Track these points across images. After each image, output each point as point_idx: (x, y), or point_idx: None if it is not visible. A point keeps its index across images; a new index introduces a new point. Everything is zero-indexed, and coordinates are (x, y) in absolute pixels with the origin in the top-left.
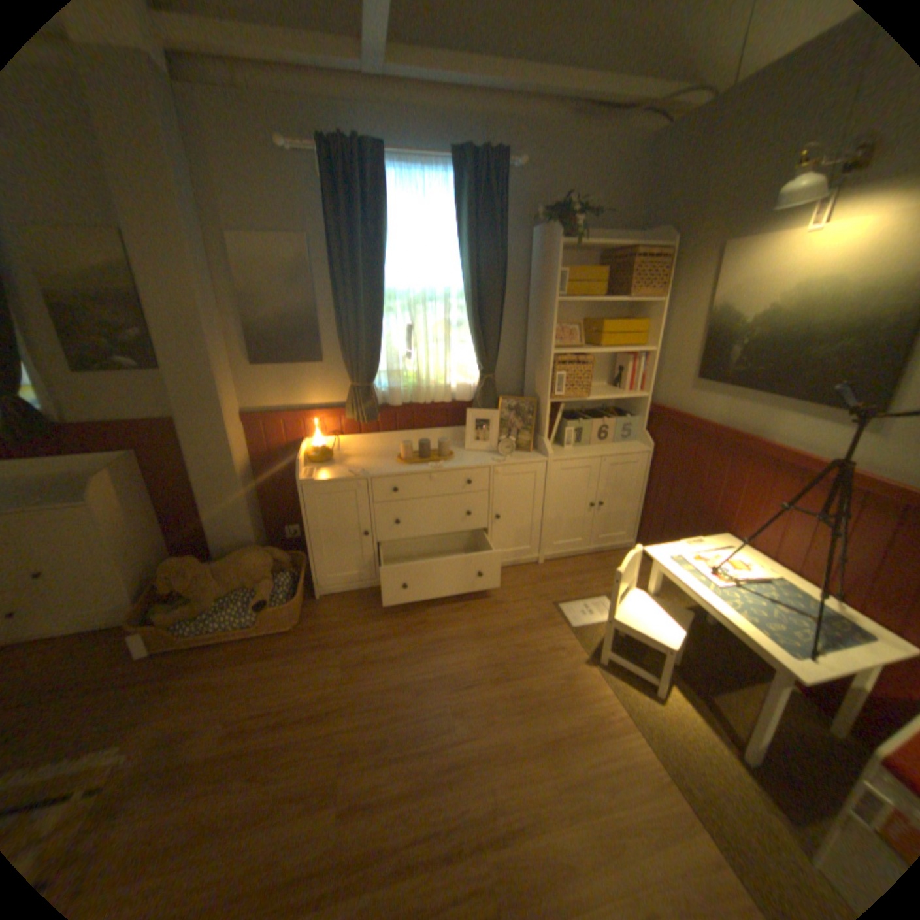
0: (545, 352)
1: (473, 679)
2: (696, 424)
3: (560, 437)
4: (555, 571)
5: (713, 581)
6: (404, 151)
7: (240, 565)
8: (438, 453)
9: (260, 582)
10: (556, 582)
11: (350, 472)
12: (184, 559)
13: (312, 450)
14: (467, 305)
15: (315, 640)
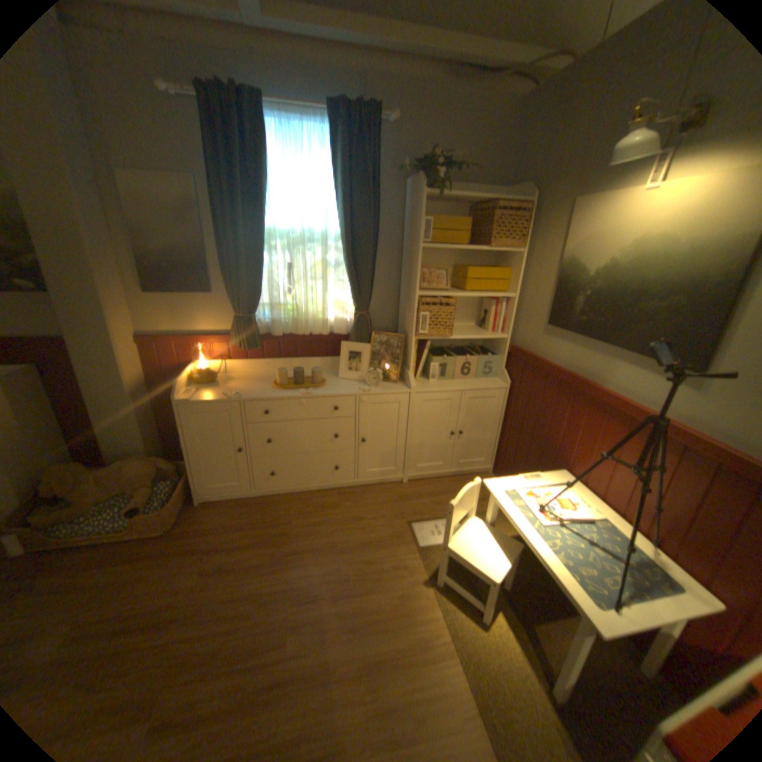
0: (412, 293)
1: (316, 594)
2: (544, 366)
3: (427, 371)
4: (416, 490)
5: (540, 519)
6: (284, 101)
7: (122, 473)
8: (312, 380)
9: (140, 490)
10: (415, 501)
11: (225, 394)
12: (70, 465)
13: (196, 372)
14: (342, 247)
15: (183, 545)
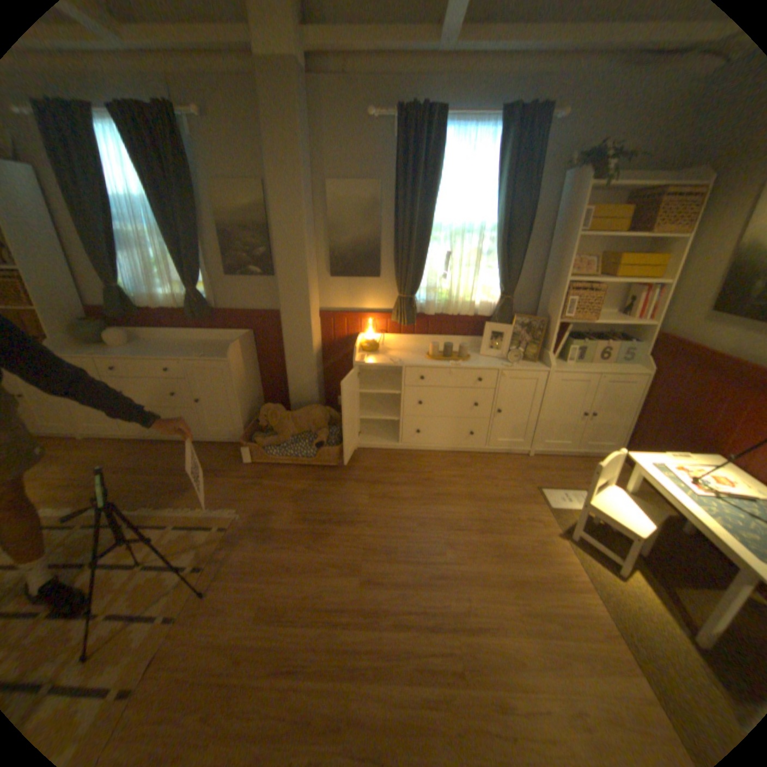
0: (561, 279)
1: (464, 526)
2: (703, 352)
3: (565, 353)
4: (543, 464)
5: (692, 489)
6: (463, 111)
7: (309, 415)
8: (458, 355)
9: (321, 430)
10: (543, 472)
11: (391, 360)
12: (276, 405)
13: (365, 342)
14: (498, 237)
15: (353, 475)
